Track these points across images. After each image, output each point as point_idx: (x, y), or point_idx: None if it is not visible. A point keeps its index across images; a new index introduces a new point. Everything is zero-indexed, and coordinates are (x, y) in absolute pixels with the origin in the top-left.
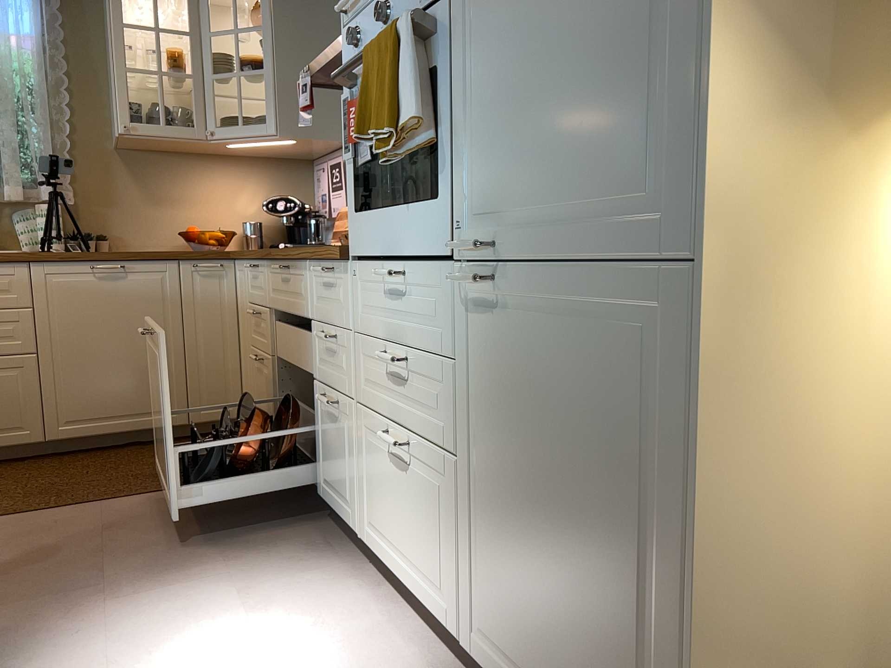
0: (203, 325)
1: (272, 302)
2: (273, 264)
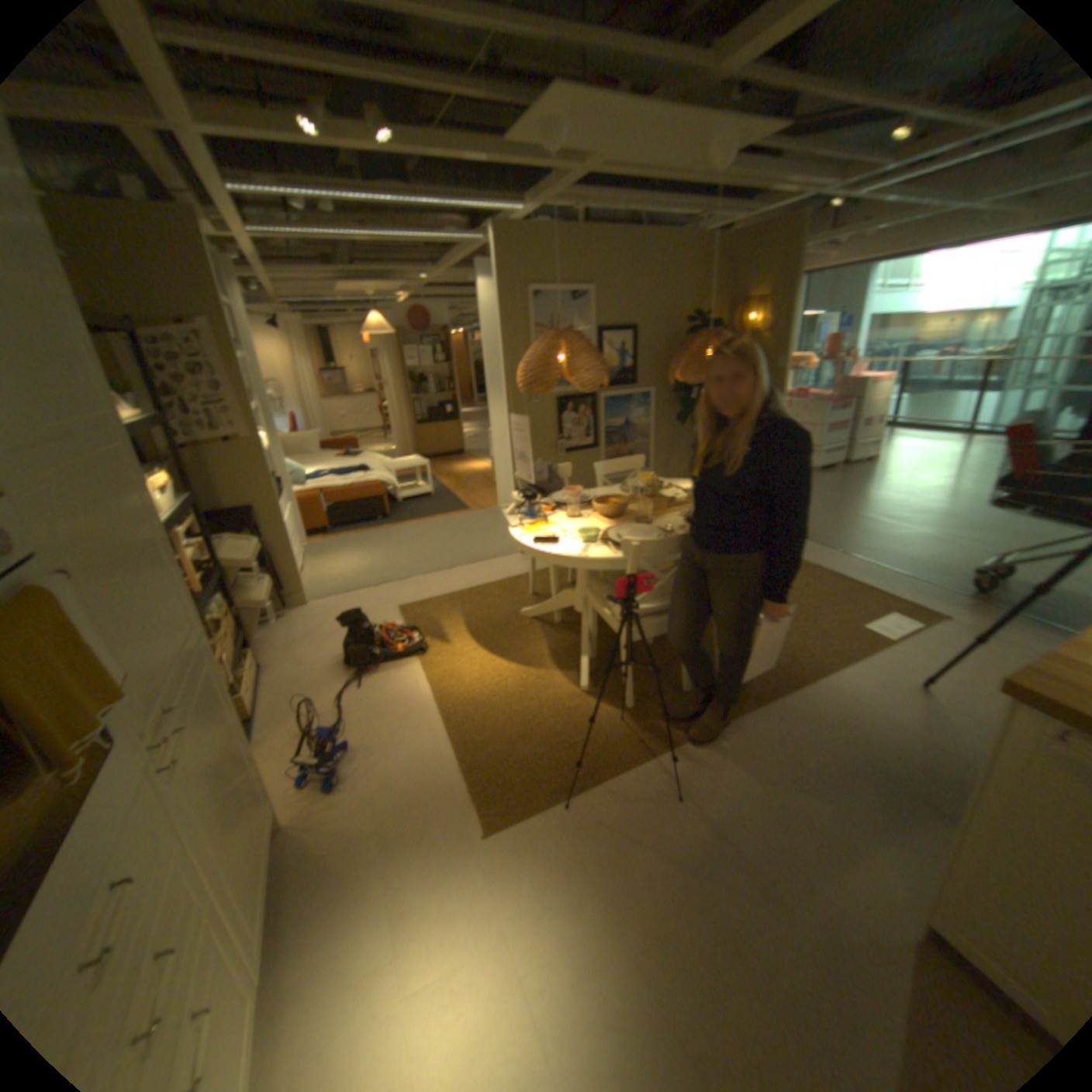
0: None
1: None
2: None
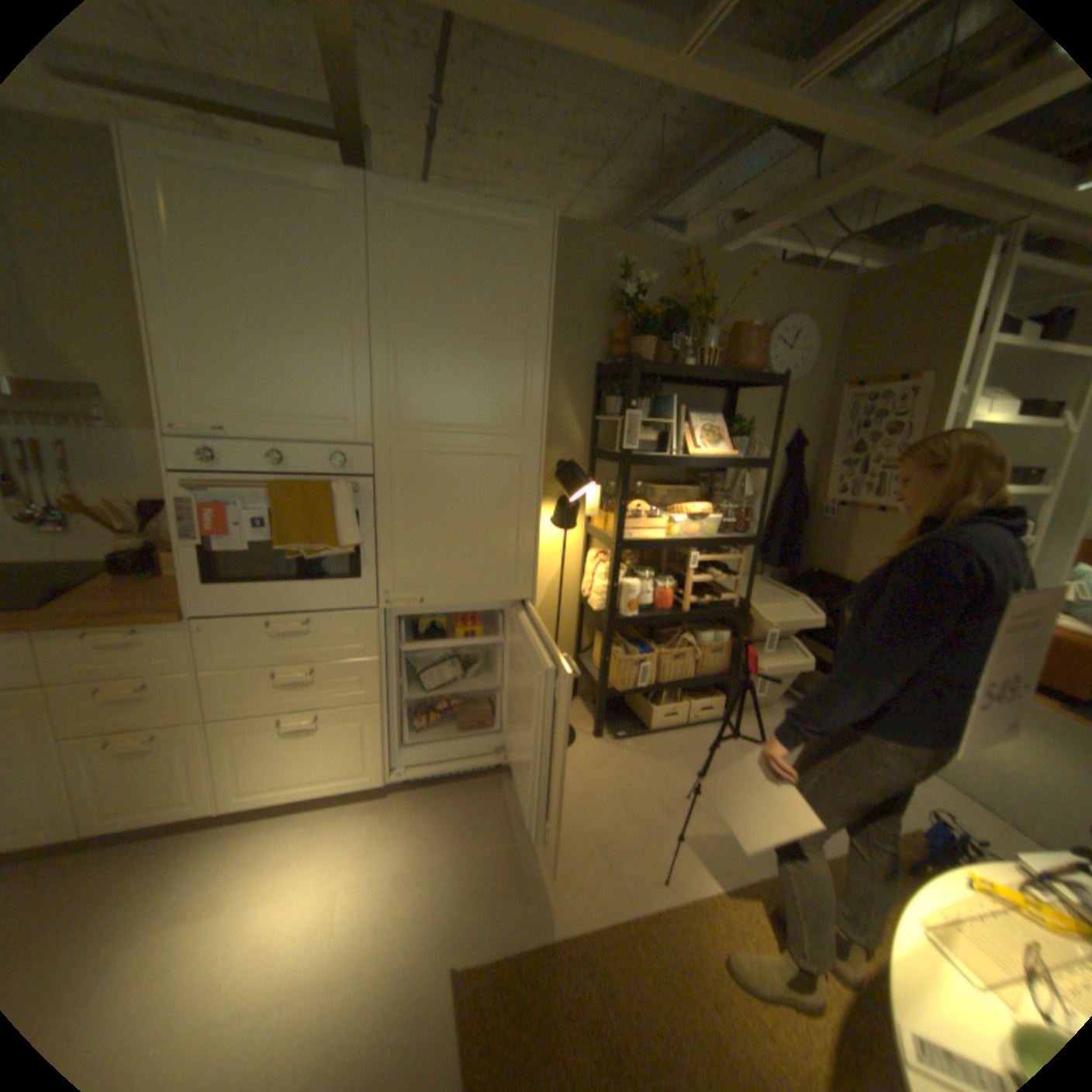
0: None
1: None
2: None
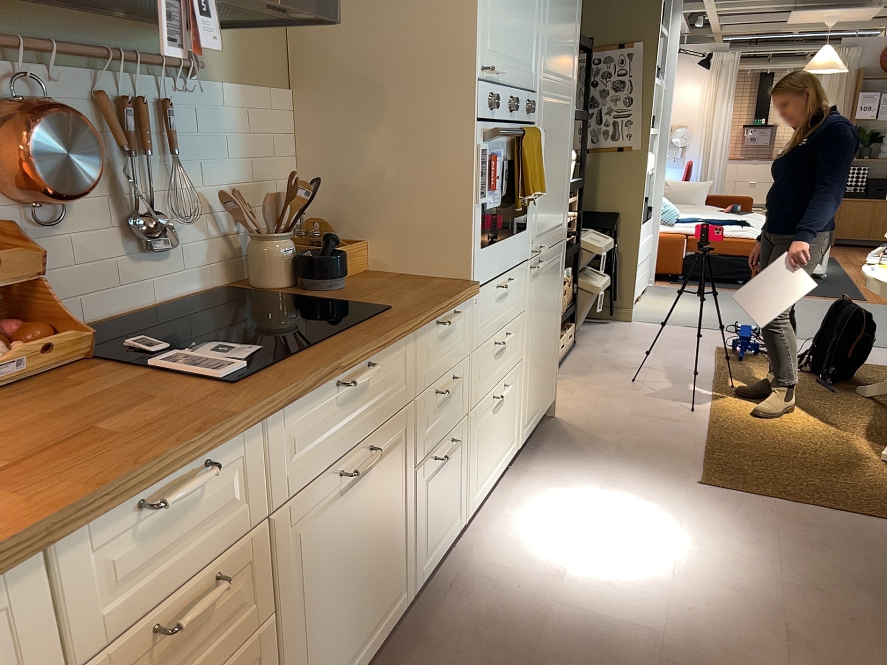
0: None
1: (294, 481)
2: (310, 398)
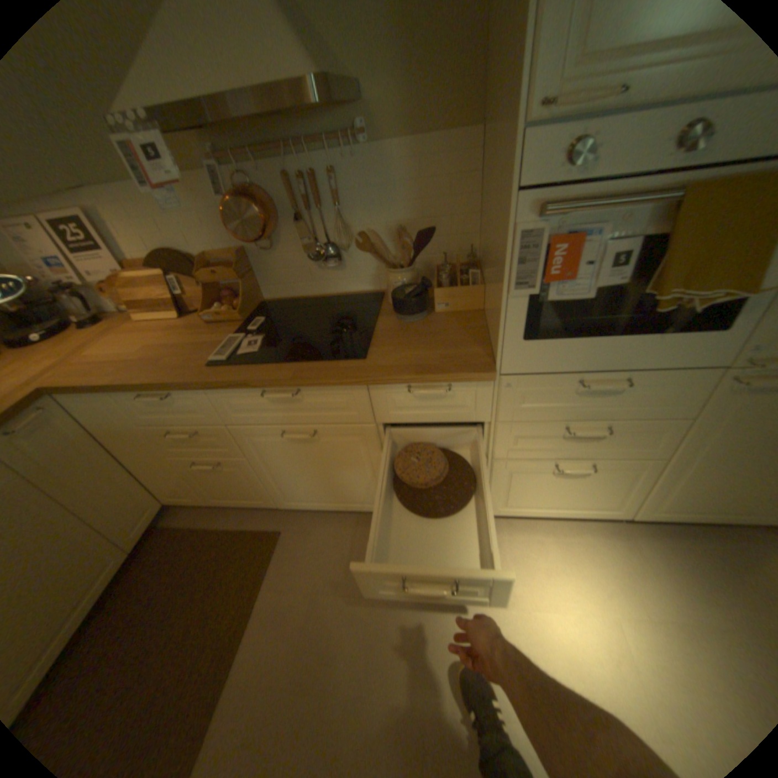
0: (73, 476)
1: (242, 419)
2: (240, 390)
